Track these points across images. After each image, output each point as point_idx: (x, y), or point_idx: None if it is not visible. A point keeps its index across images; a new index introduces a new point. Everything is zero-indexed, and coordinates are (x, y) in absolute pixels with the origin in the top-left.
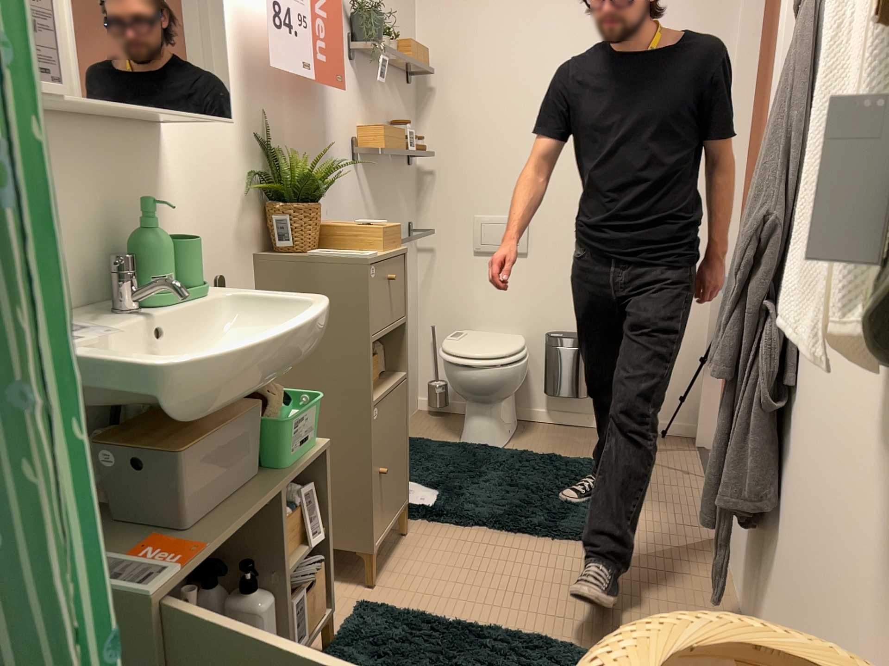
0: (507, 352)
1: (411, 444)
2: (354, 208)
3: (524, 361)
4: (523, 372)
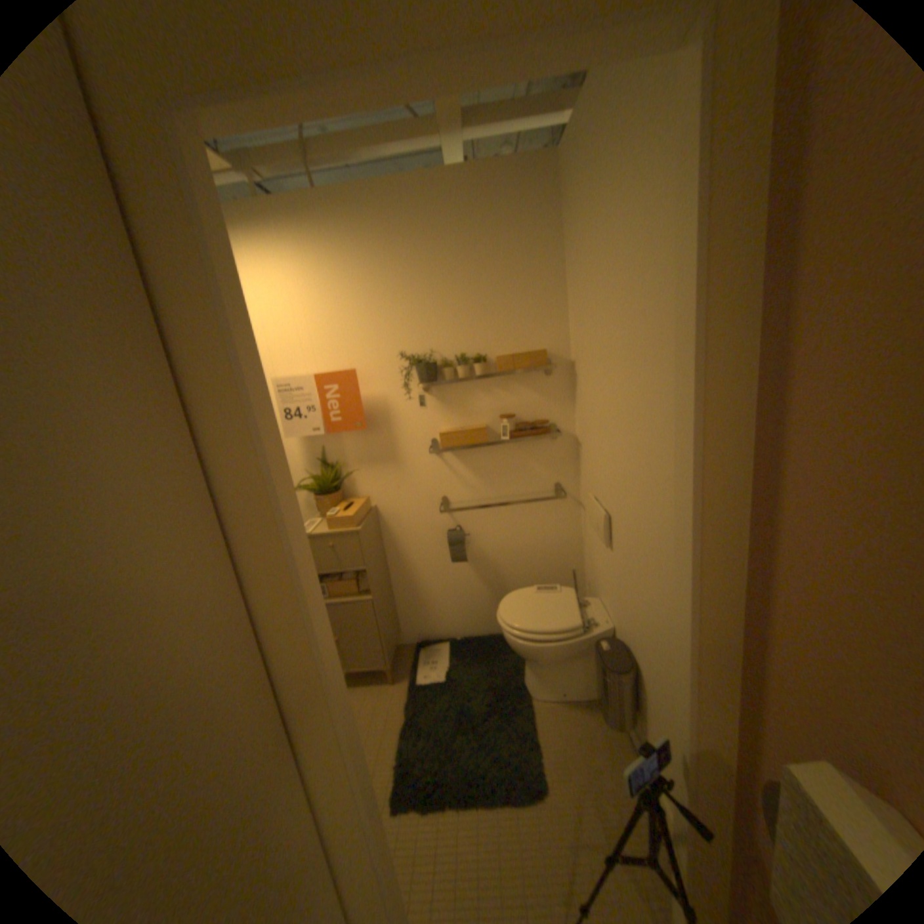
0: (521, 627)
1: (502, 643)
2: (433, 479)
3: (543, 645)
4: (536, 652)
